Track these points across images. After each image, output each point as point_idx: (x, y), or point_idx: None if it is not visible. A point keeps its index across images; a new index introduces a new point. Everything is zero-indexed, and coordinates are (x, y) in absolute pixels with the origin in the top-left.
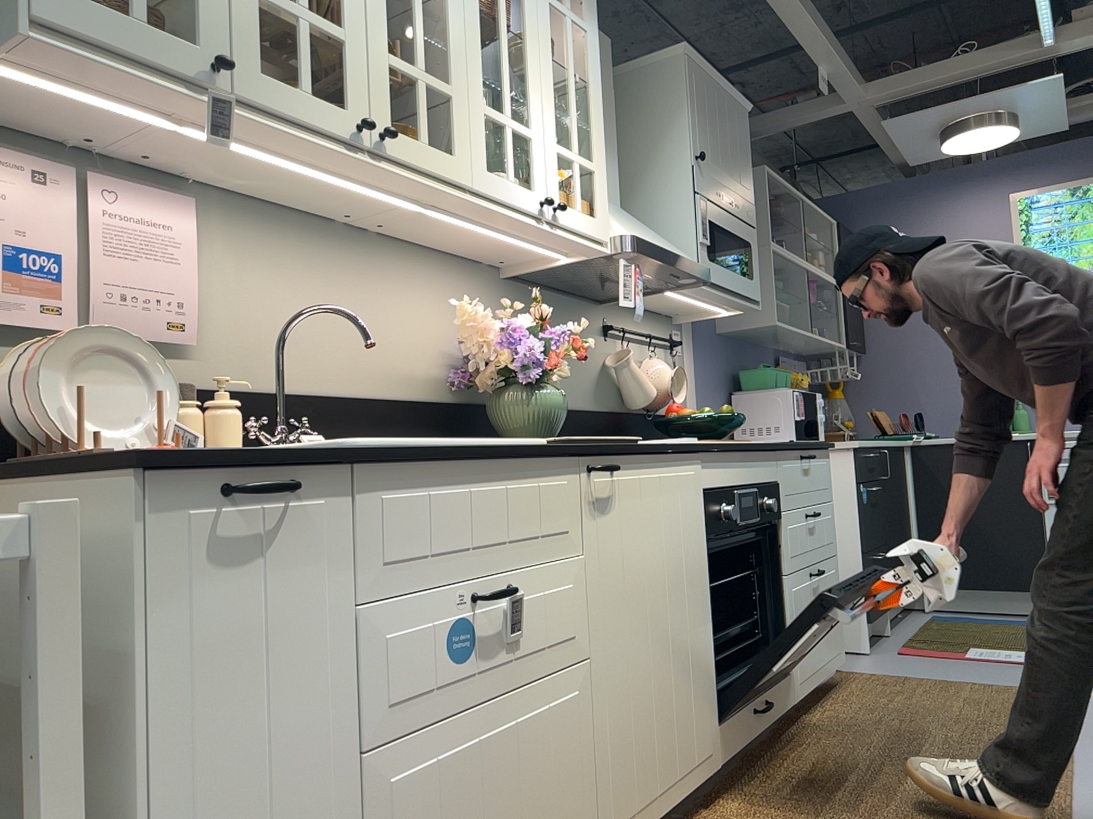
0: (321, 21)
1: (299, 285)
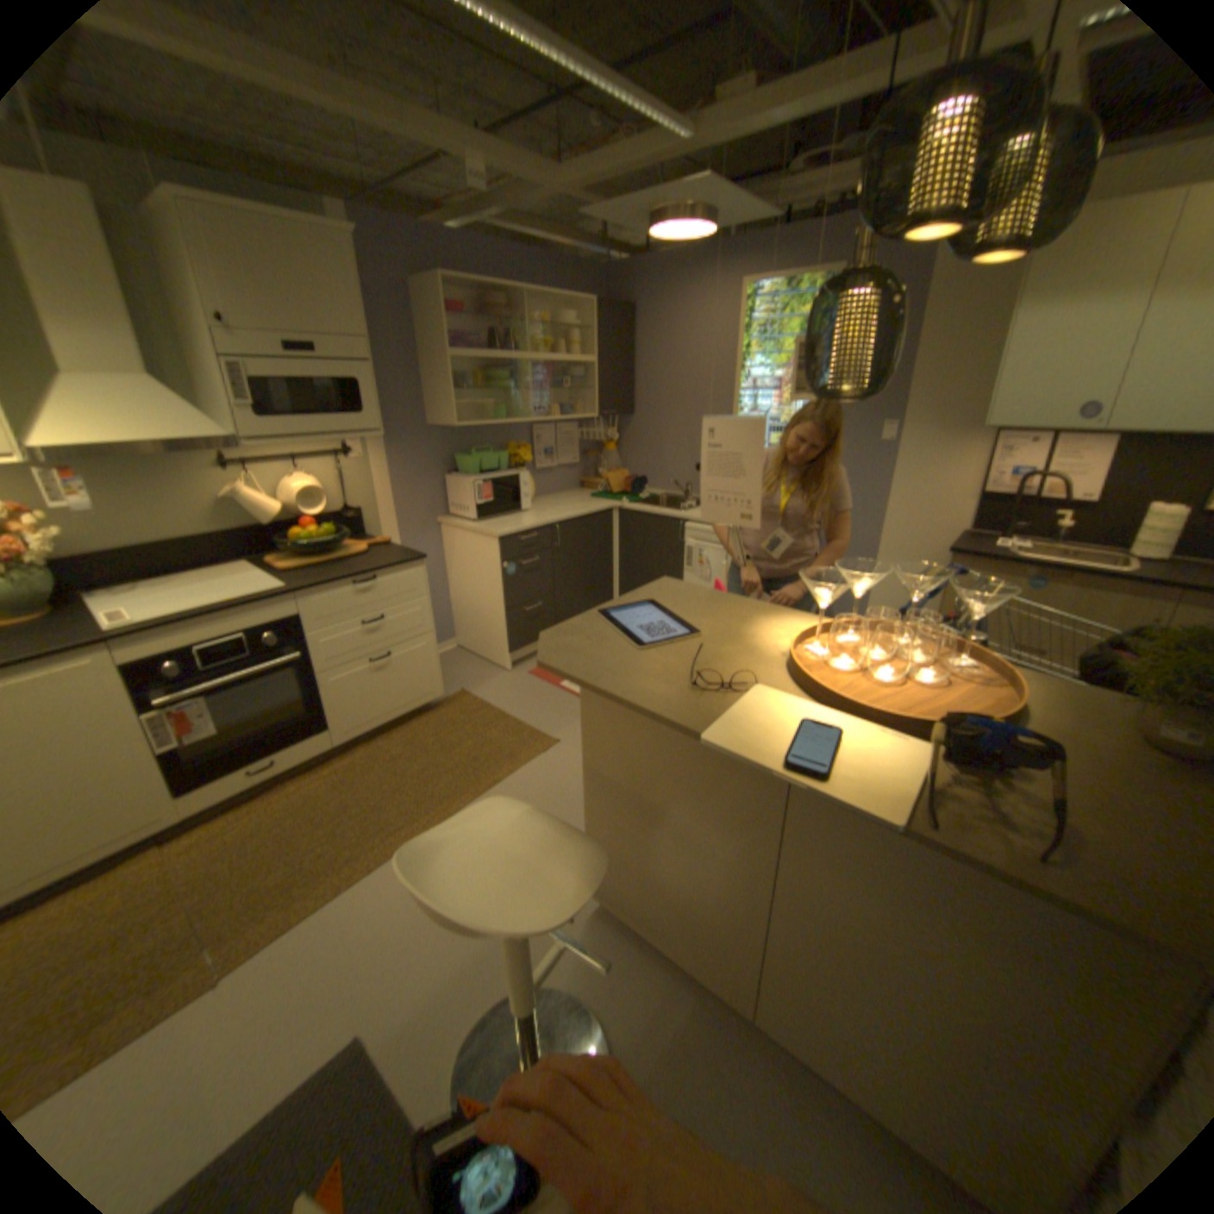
0: None
1: None
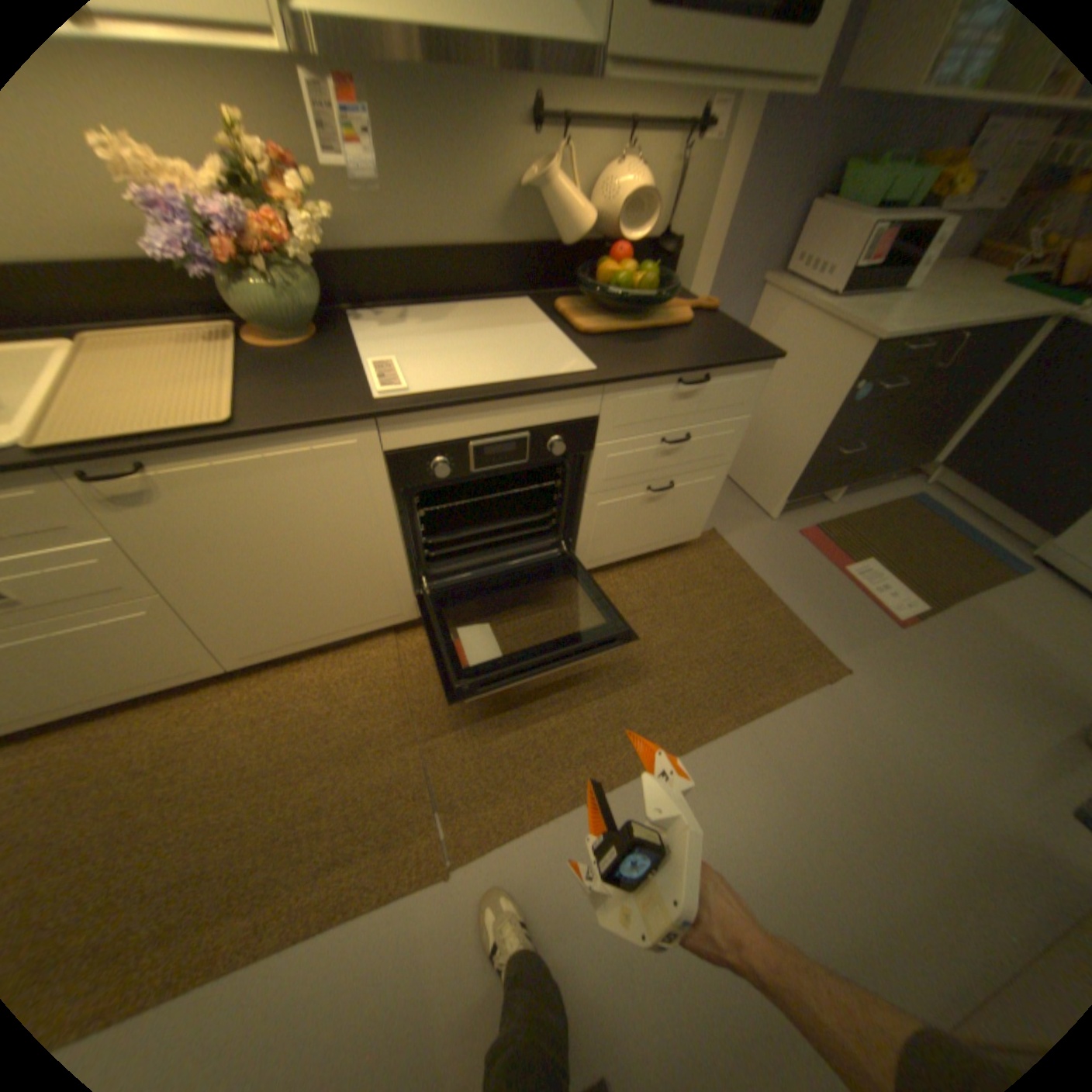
0: None
1: None
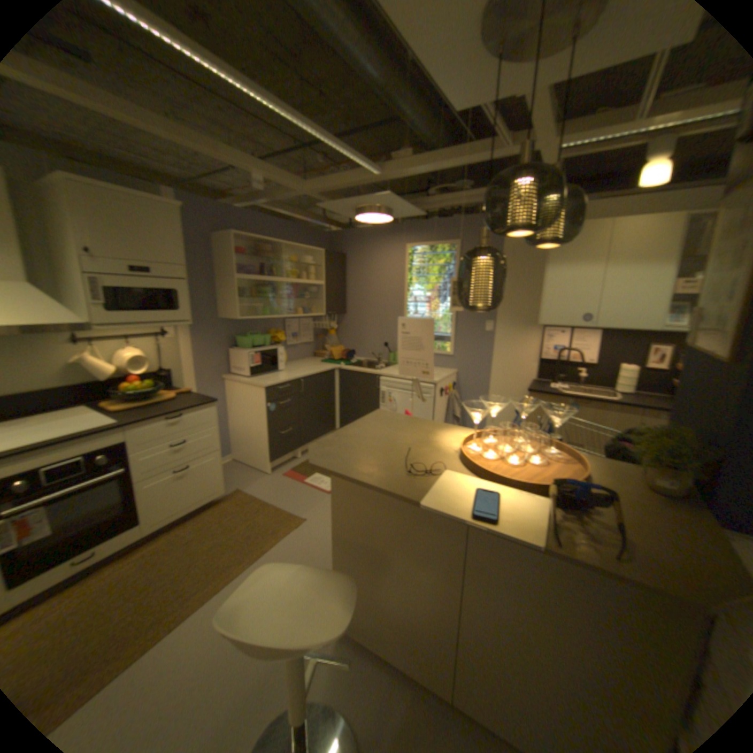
0: None
1: None
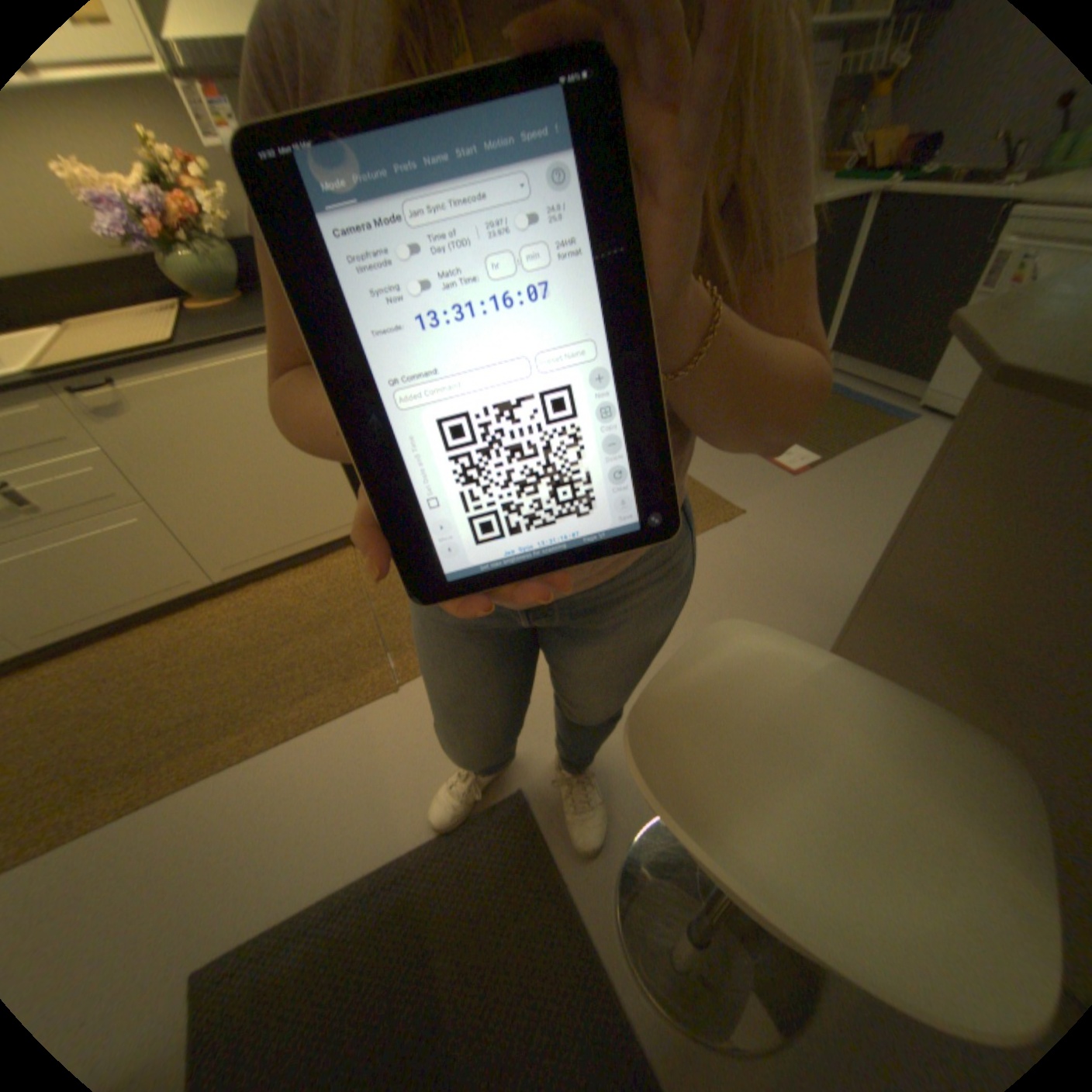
0: None
1: None
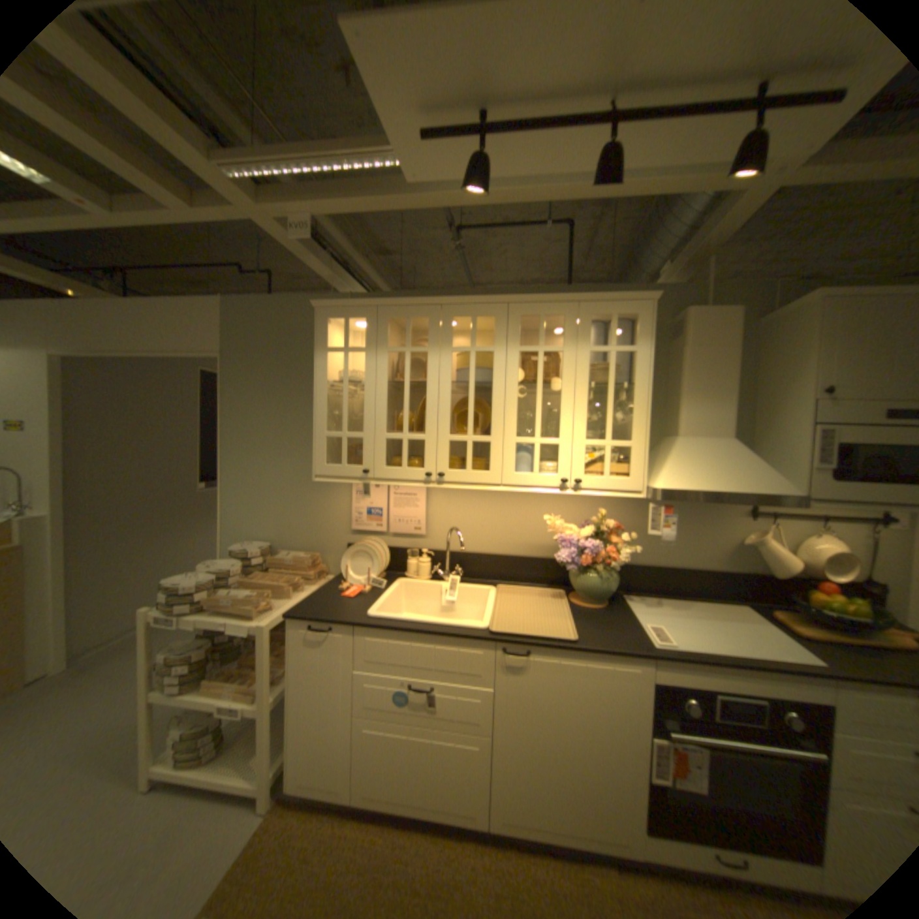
0: (413, 436)
1: (474, 507)
